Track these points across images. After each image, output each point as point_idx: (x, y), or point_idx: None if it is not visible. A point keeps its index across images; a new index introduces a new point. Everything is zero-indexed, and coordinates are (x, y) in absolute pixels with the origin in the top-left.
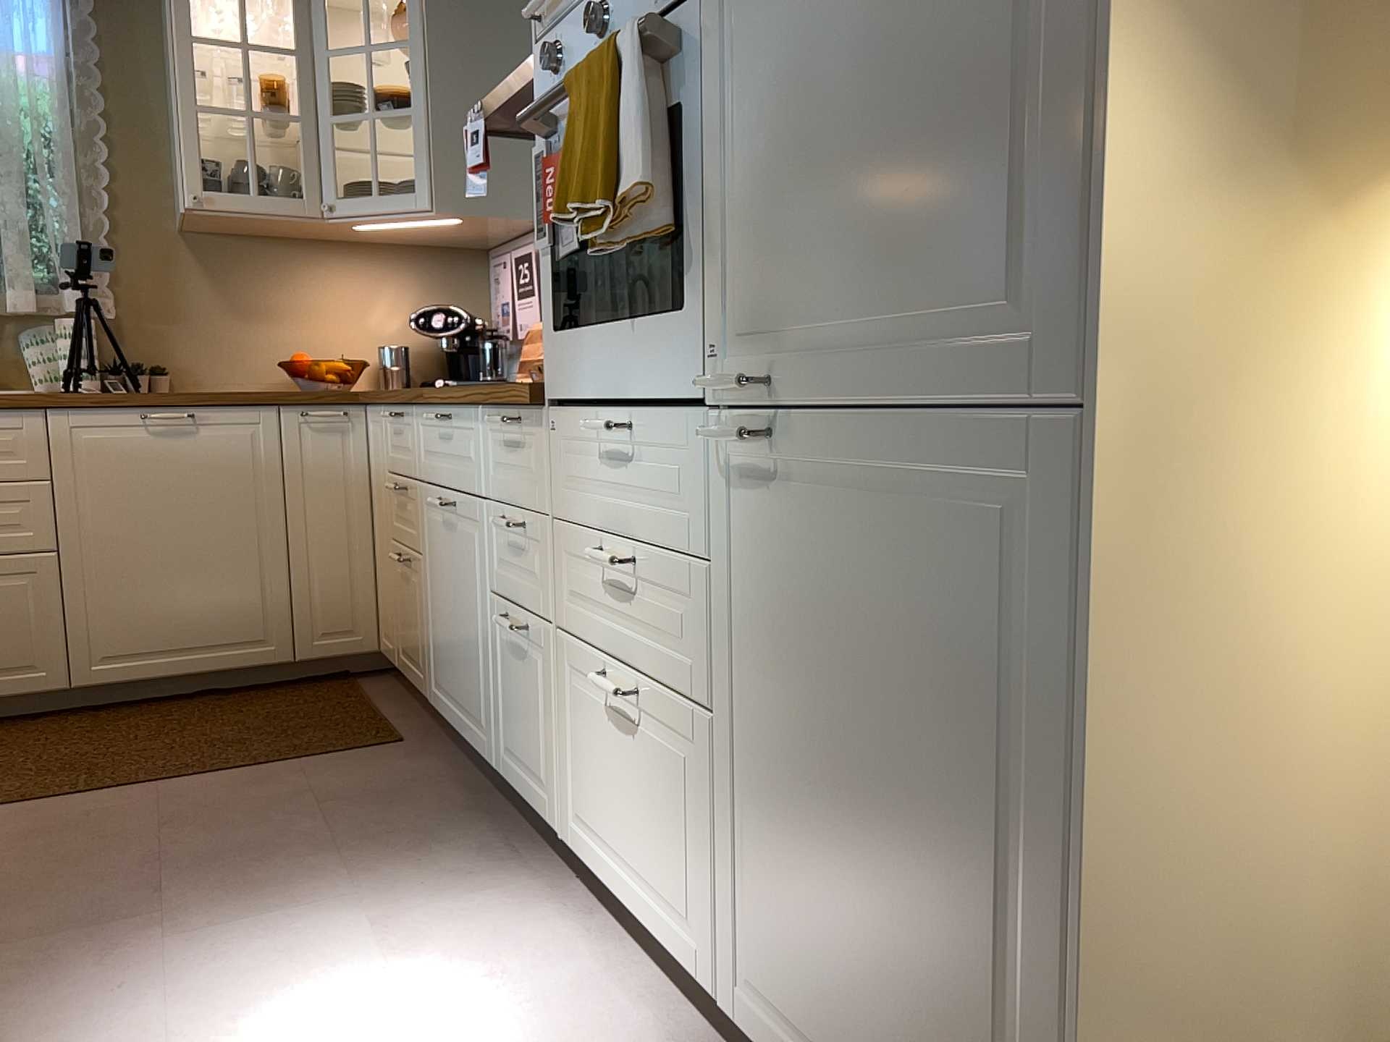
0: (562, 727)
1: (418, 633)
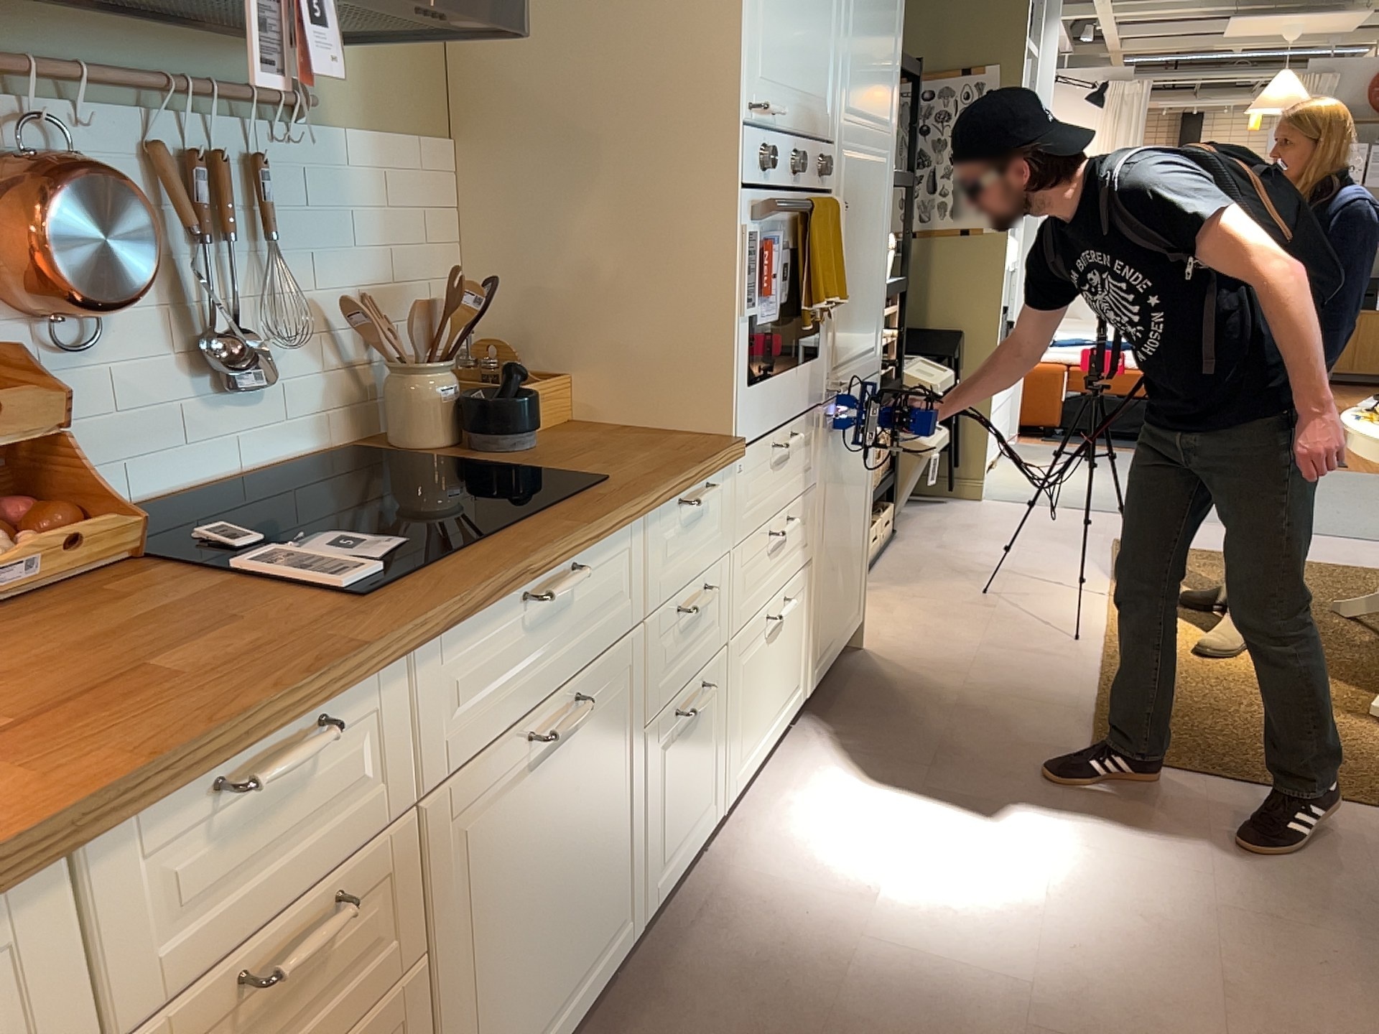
0: (729, 714)
1: None
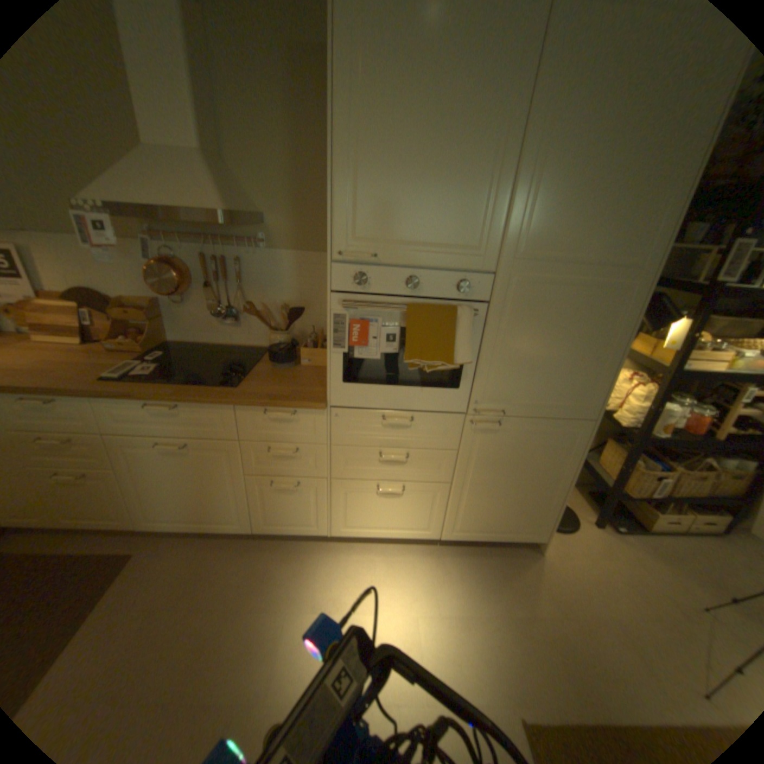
0: (331, 505)
1: (108, 506)
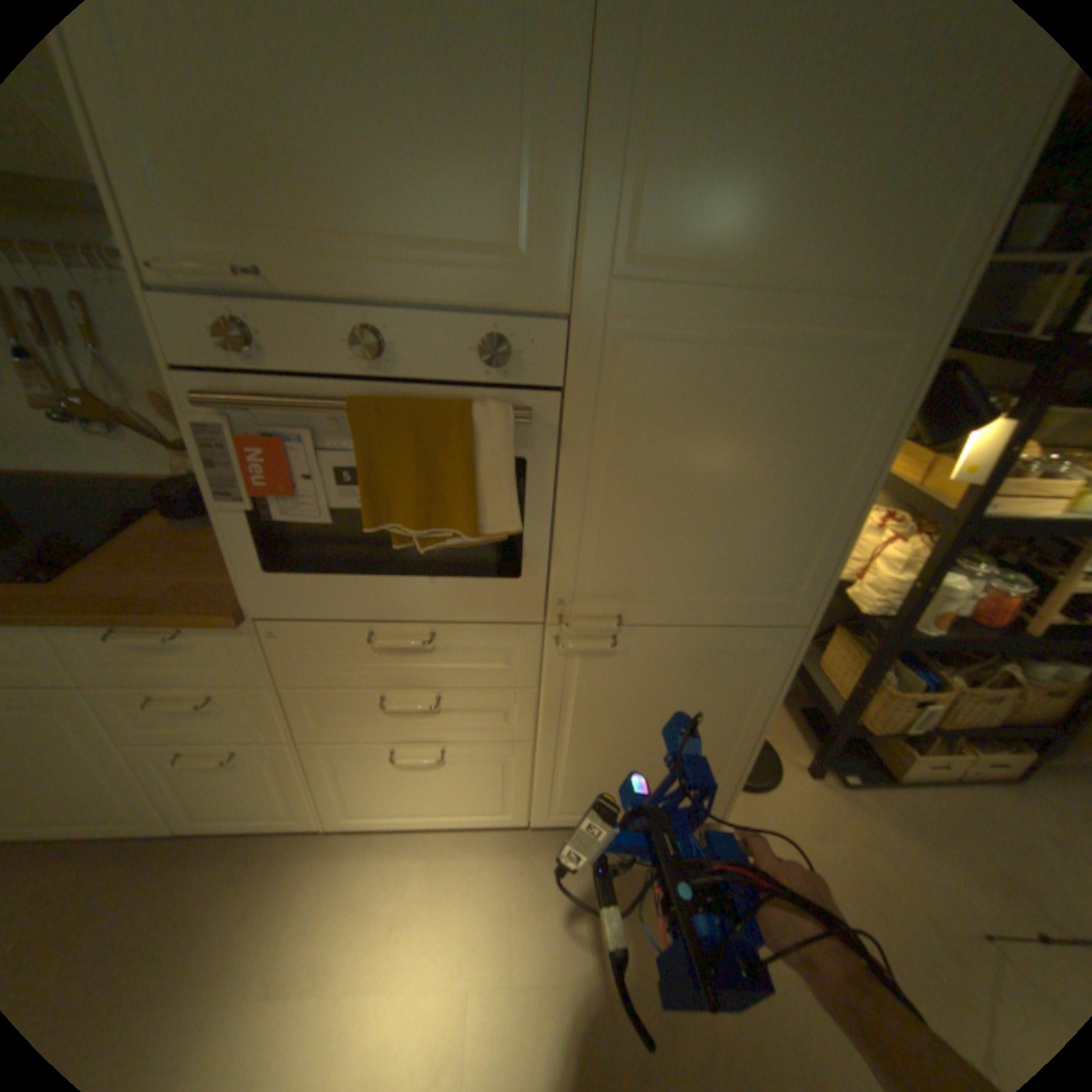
0: (310, 785)
1: None
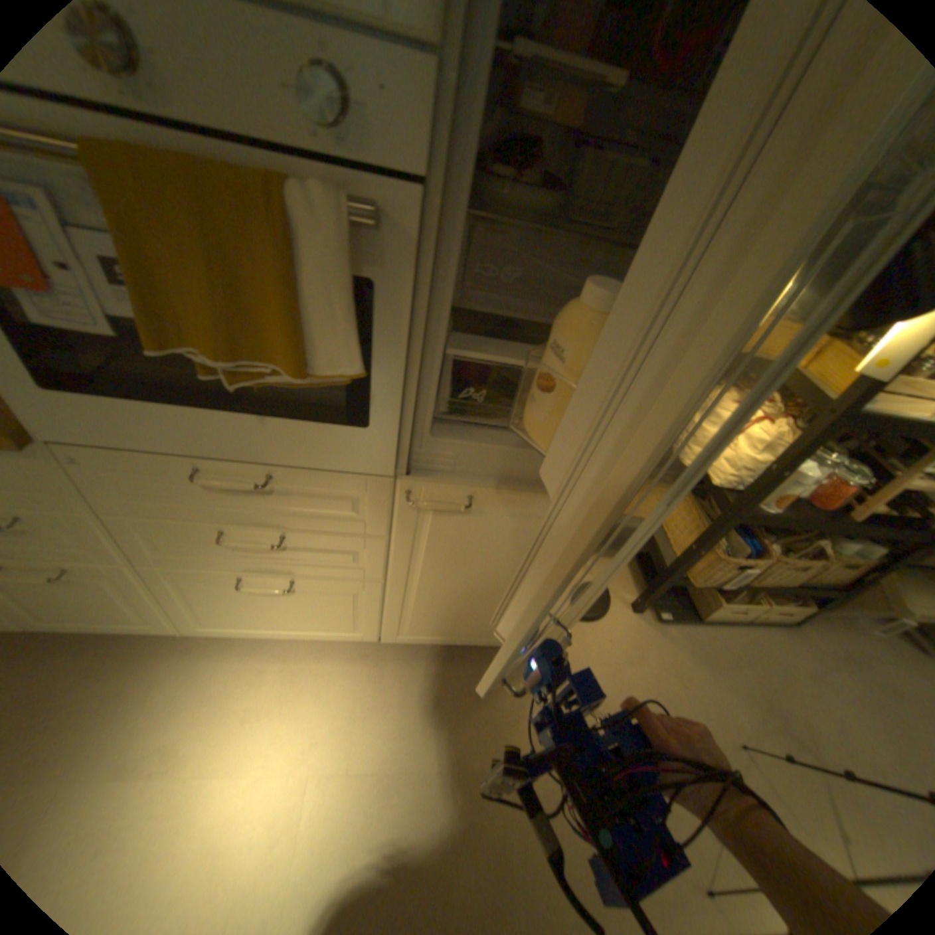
0: (158, 601)
1: None
